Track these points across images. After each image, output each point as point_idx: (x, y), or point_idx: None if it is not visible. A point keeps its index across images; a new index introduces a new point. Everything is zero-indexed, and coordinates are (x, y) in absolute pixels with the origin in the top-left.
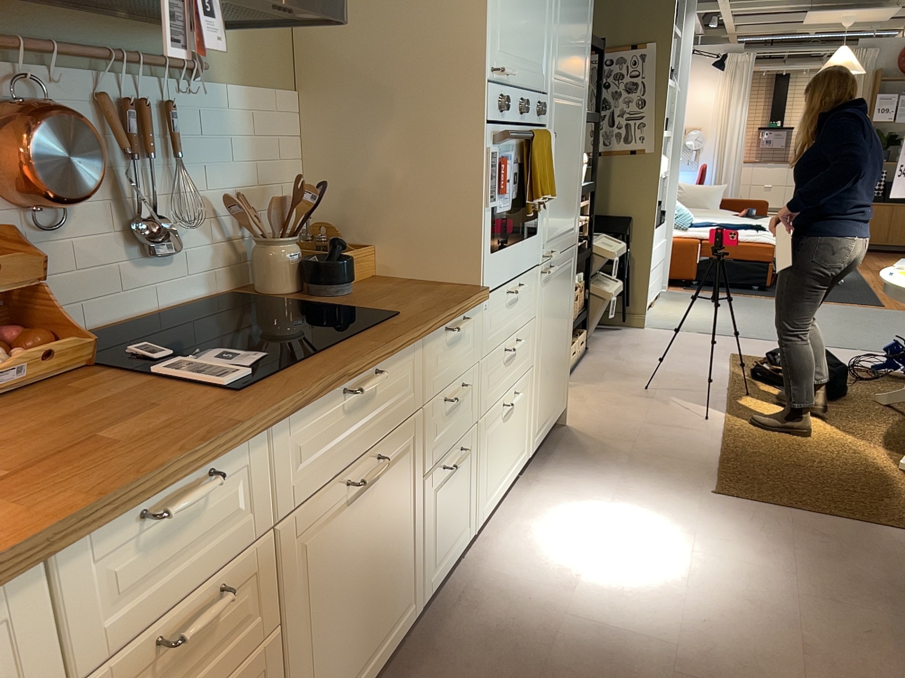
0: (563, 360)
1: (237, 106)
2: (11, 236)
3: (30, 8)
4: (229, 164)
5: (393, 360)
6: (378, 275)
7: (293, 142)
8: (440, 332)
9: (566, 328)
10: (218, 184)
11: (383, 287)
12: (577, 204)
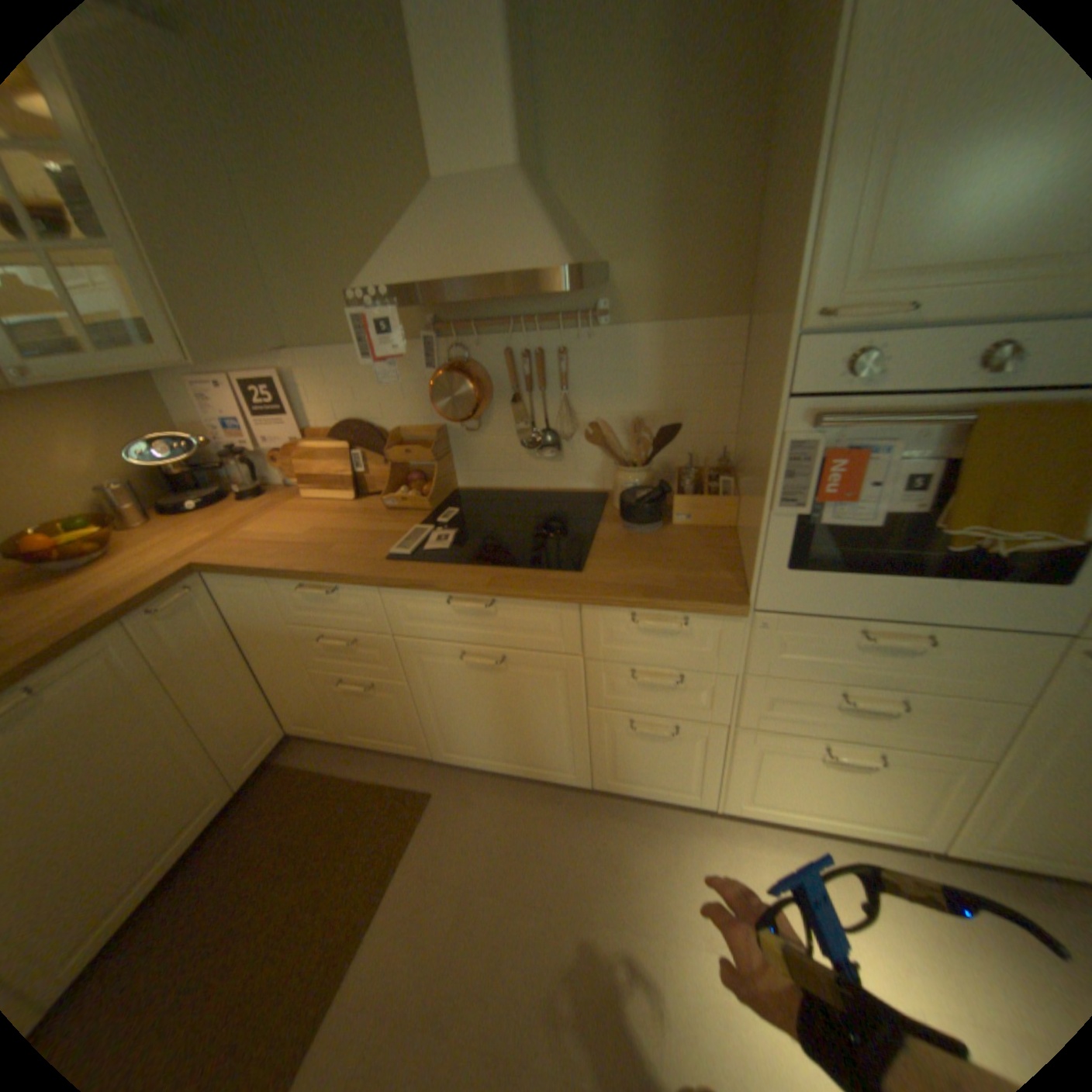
0: None
1: (645, 340)
2: (442, 432)
3: (466, 299)
4: (628, 392)
5: (524, 602)
6: (733, 528)
7: (726, 369)
8: (621, 610)
9: None
10: (613, 408)
11: (683, 542)
12: None
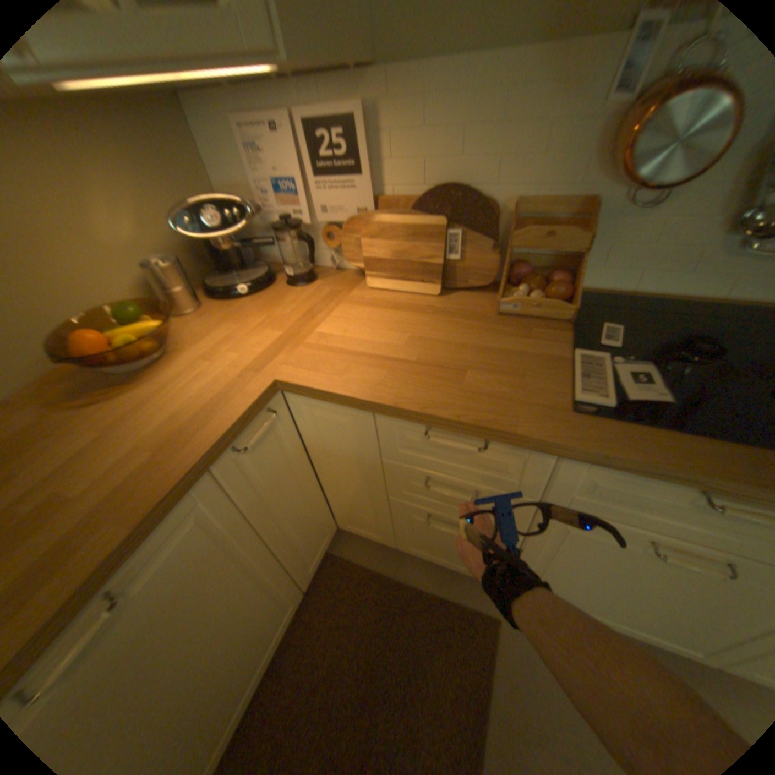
0: None
1: None
2: (600, 205)
3: None
4: None
5: None
6: None
7: None
8: None
9: None
10: None
11: None
12: None
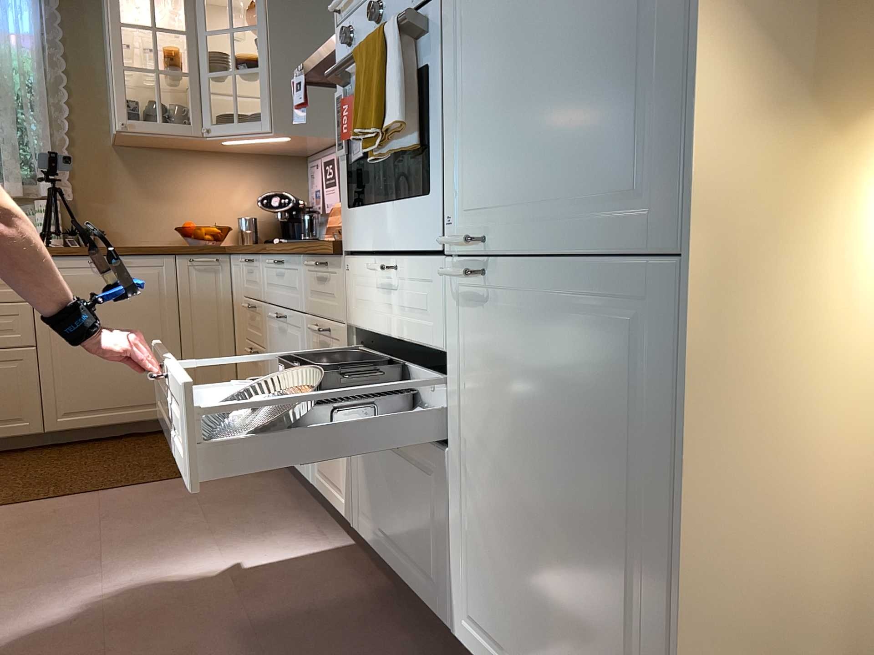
0: (609, 620)
1: None
2: None
3: None
4: None
5: (290, 261)
6: None
7: None
8: (312, 262)
9: (623, 531)
10: None
11: None
12: (665, 108)
